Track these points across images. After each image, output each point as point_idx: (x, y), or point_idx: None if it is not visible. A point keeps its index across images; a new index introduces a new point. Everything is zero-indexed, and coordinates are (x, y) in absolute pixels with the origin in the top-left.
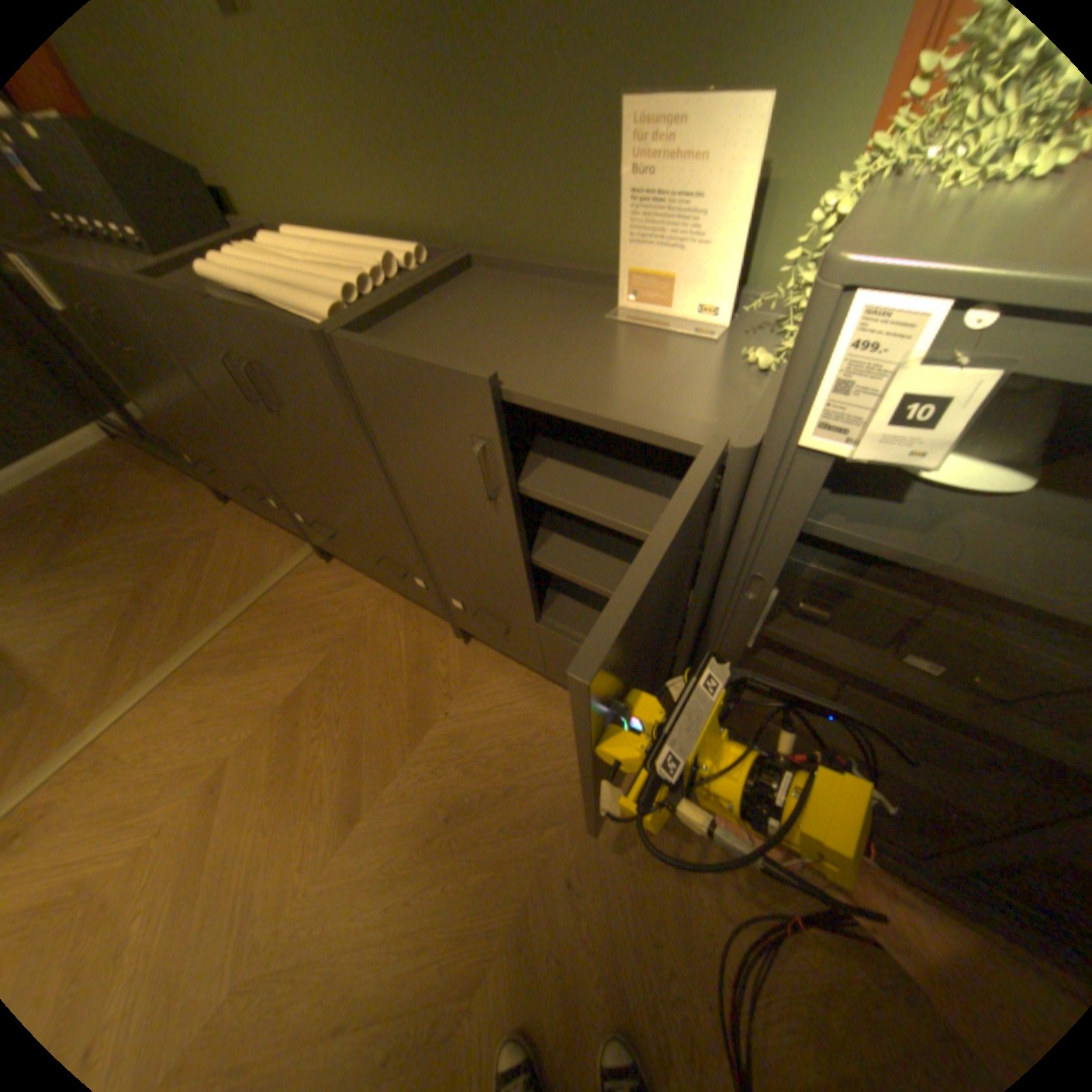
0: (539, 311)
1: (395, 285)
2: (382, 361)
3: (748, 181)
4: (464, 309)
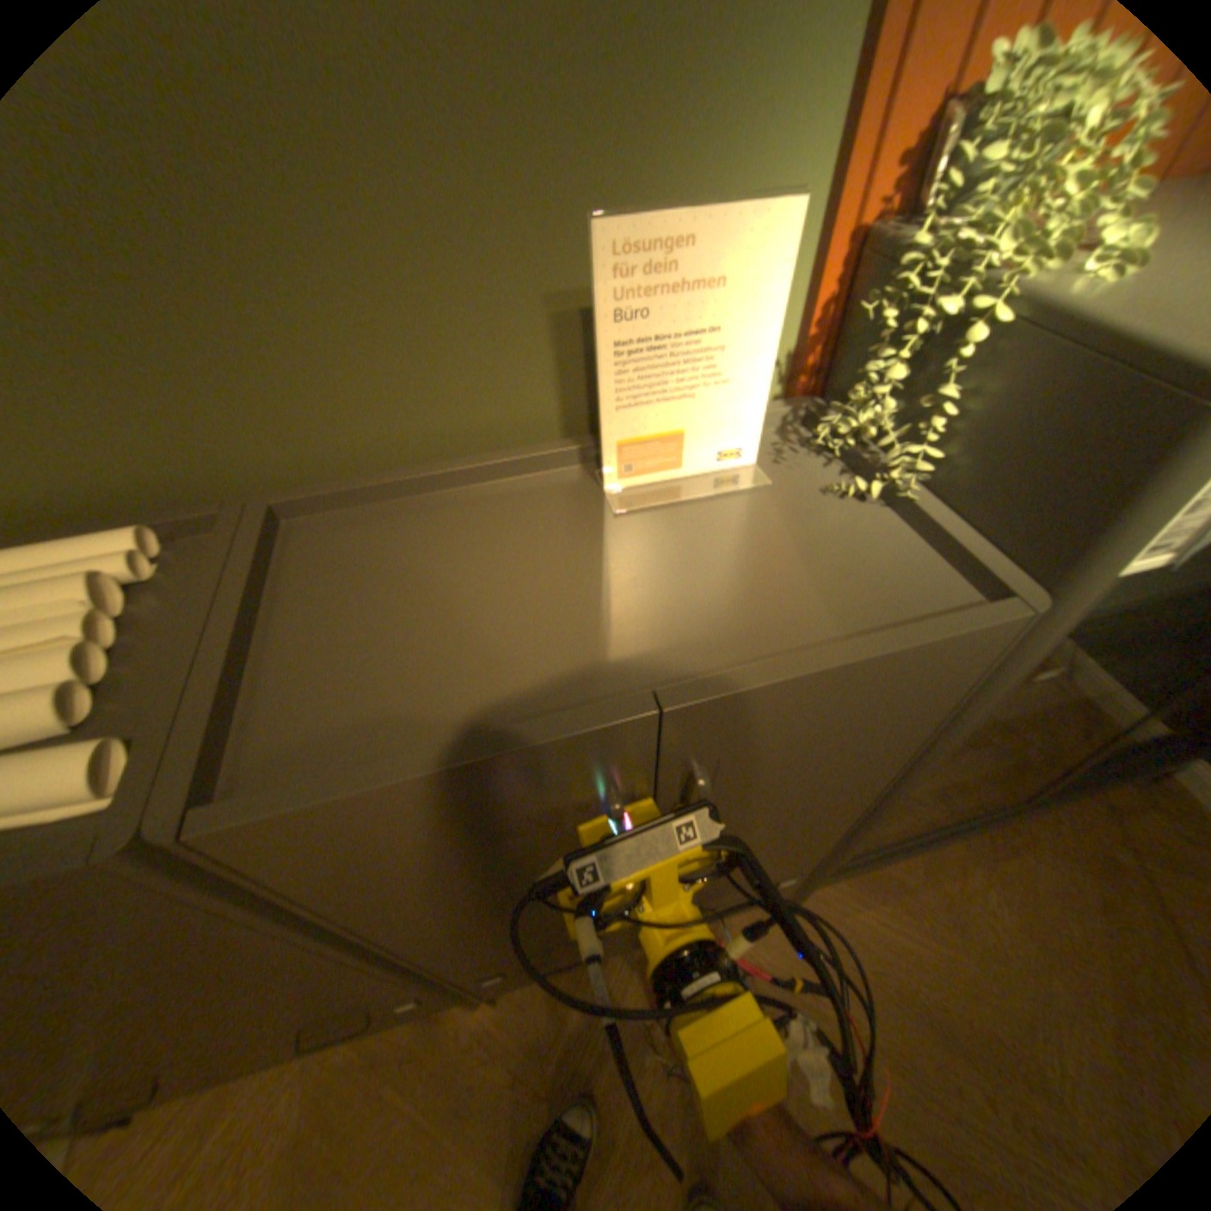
0: (493, 546)
1: (175, 632)
2: (363, 808)
3: (774, 302)
4: (364, 603)
